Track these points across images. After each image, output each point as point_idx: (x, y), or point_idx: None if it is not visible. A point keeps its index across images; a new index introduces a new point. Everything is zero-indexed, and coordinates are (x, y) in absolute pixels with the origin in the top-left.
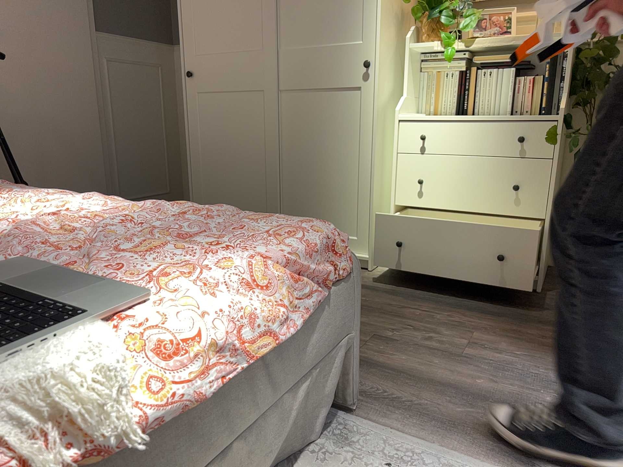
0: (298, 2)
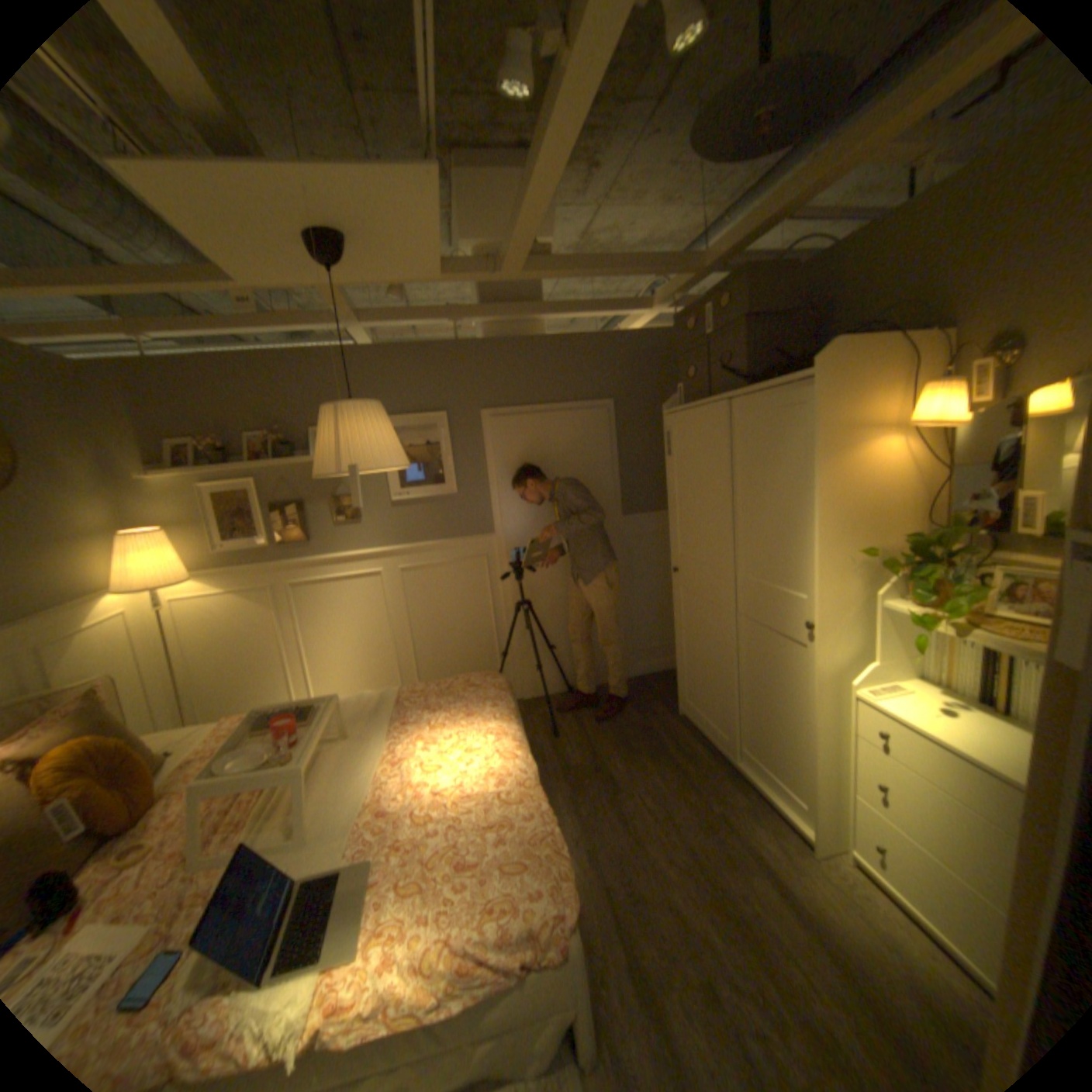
0: (751, 533)
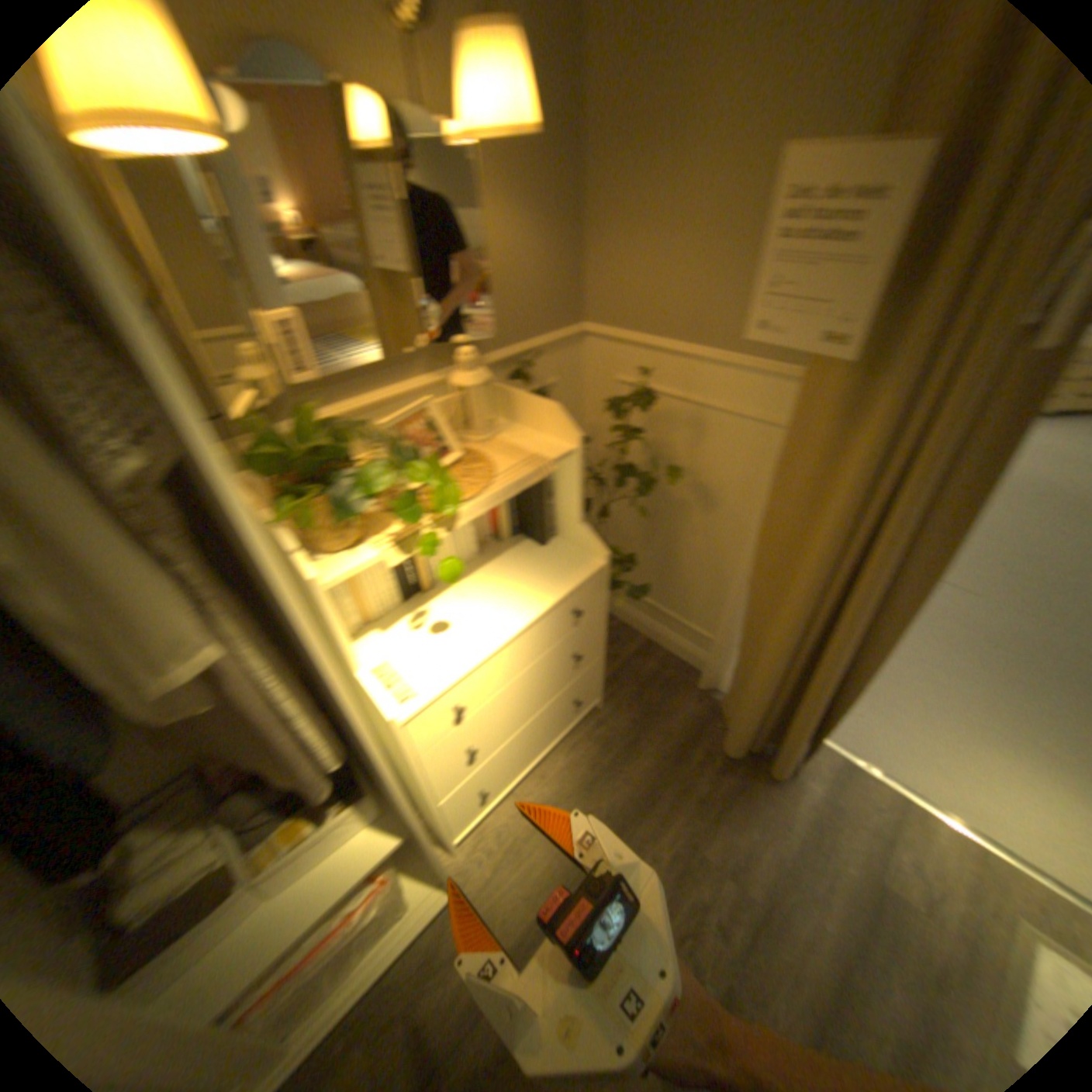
0: None
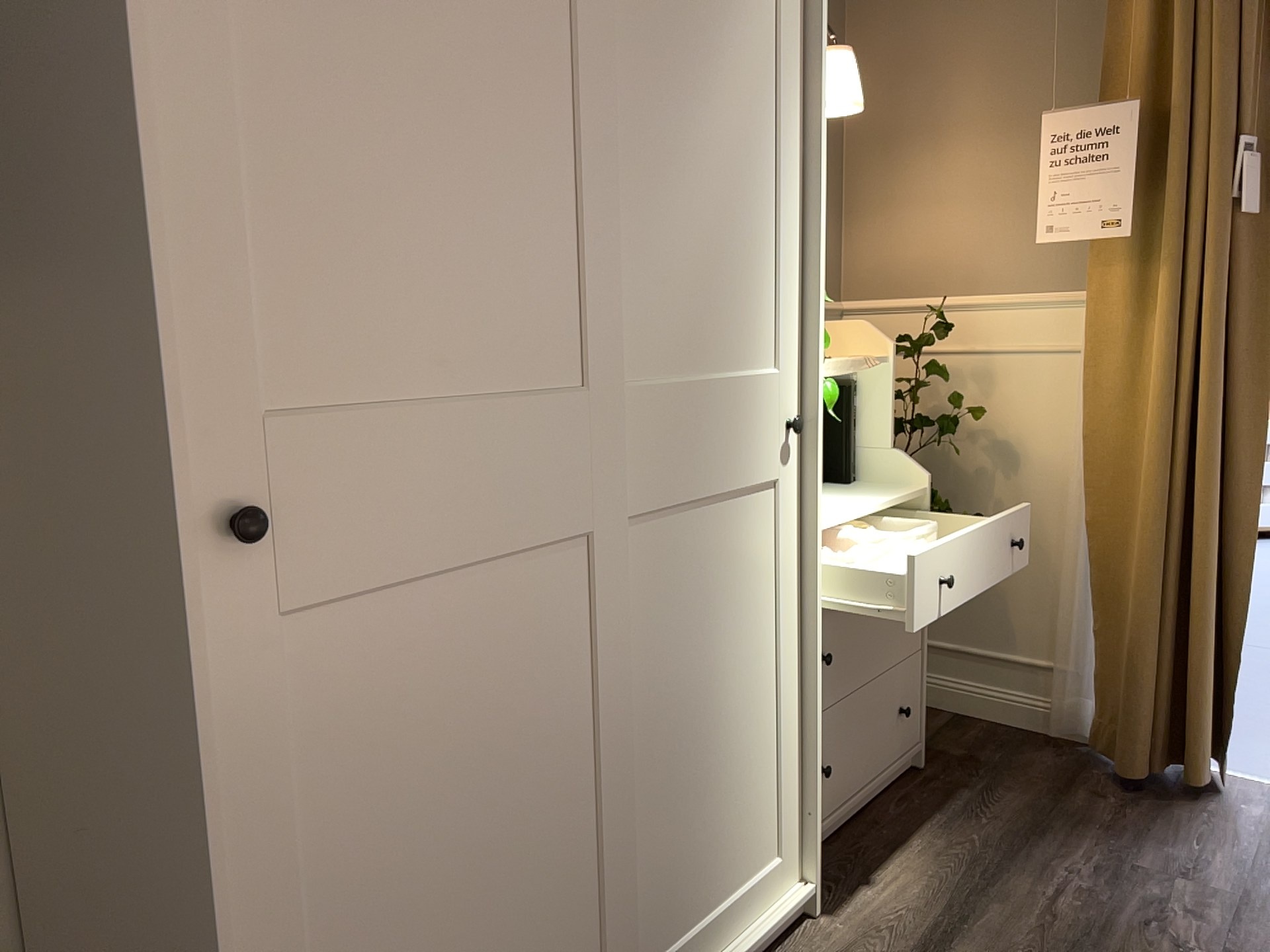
0: (659, 258)
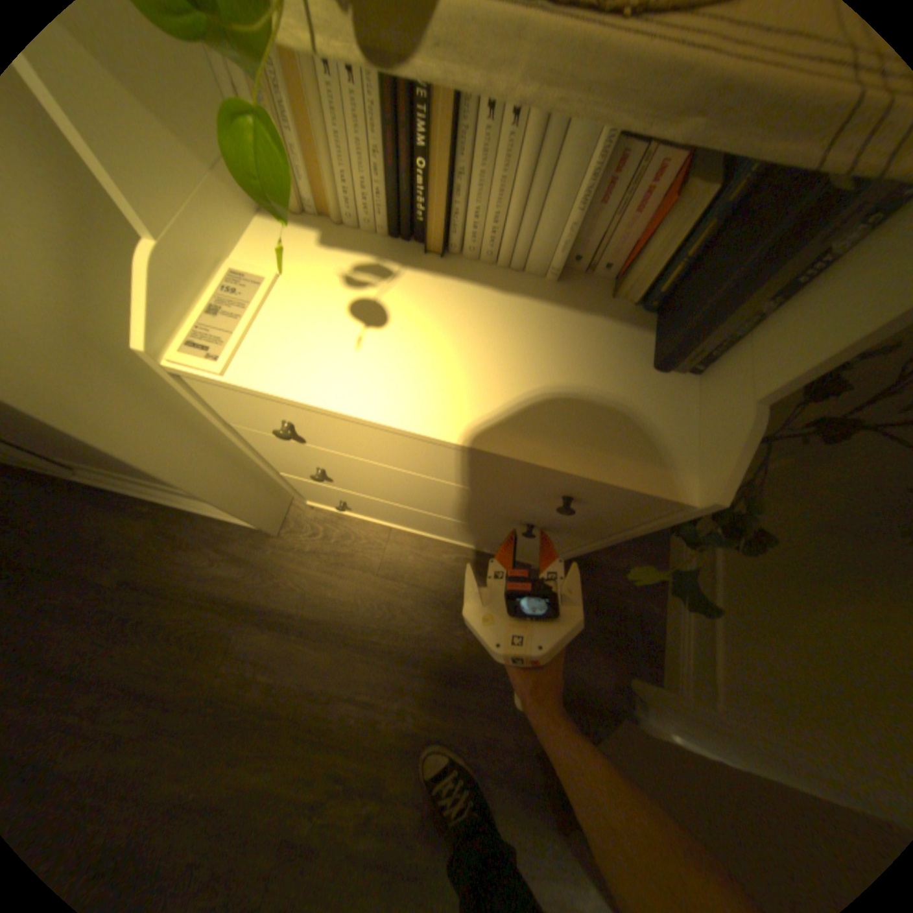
0: None
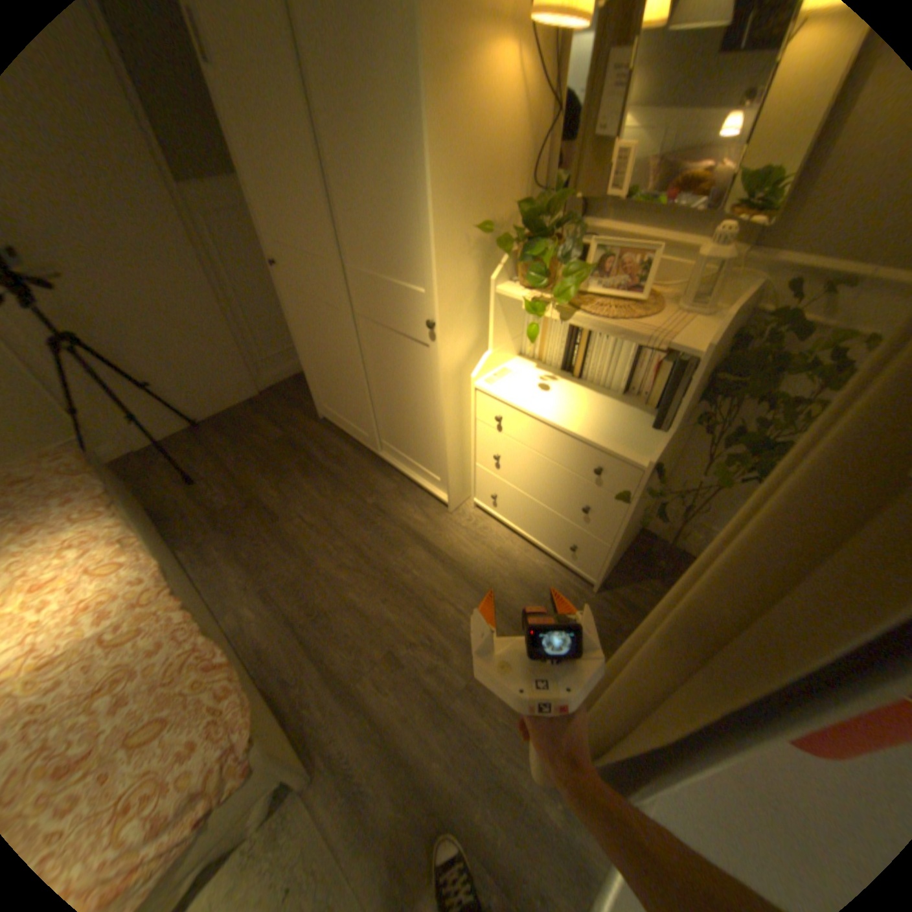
0: (350, 205)
